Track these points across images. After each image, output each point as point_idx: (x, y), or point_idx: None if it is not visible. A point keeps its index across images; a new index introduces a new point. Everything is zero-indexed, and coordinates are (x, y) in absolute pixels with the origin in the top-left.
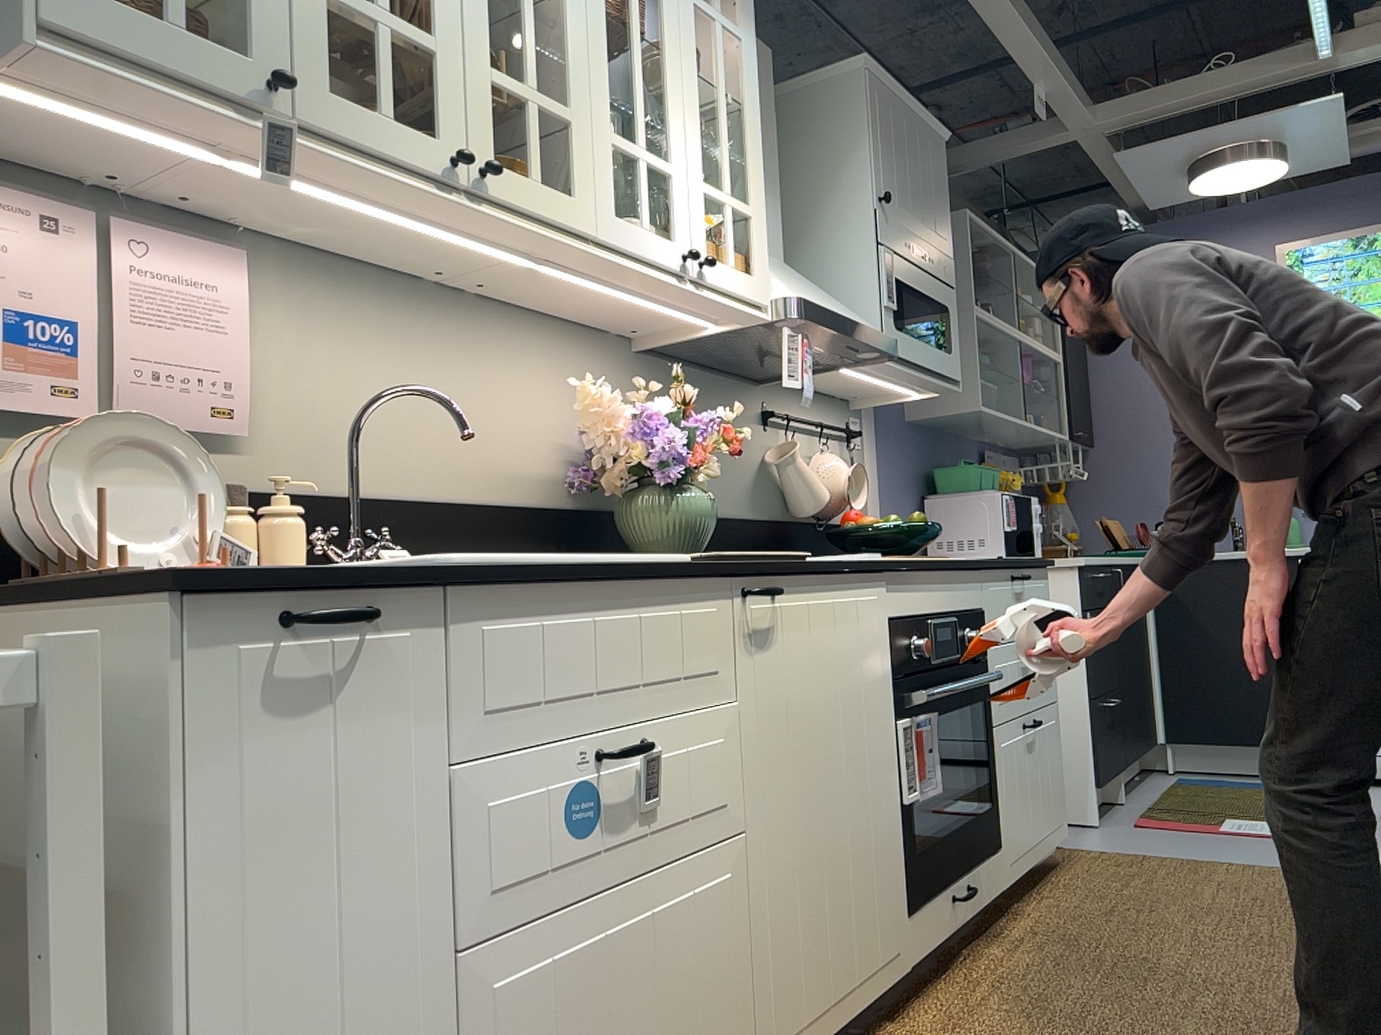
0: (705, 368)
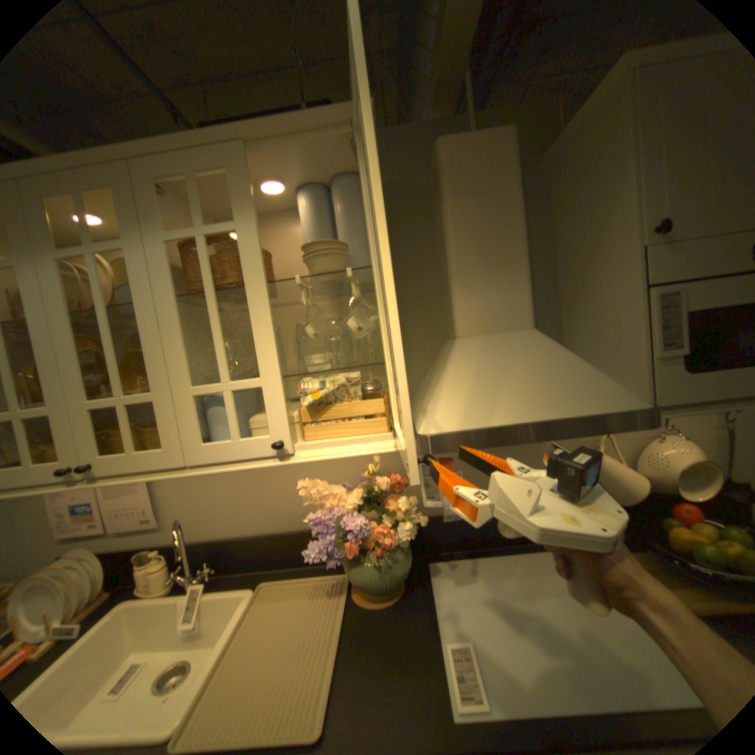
0: None
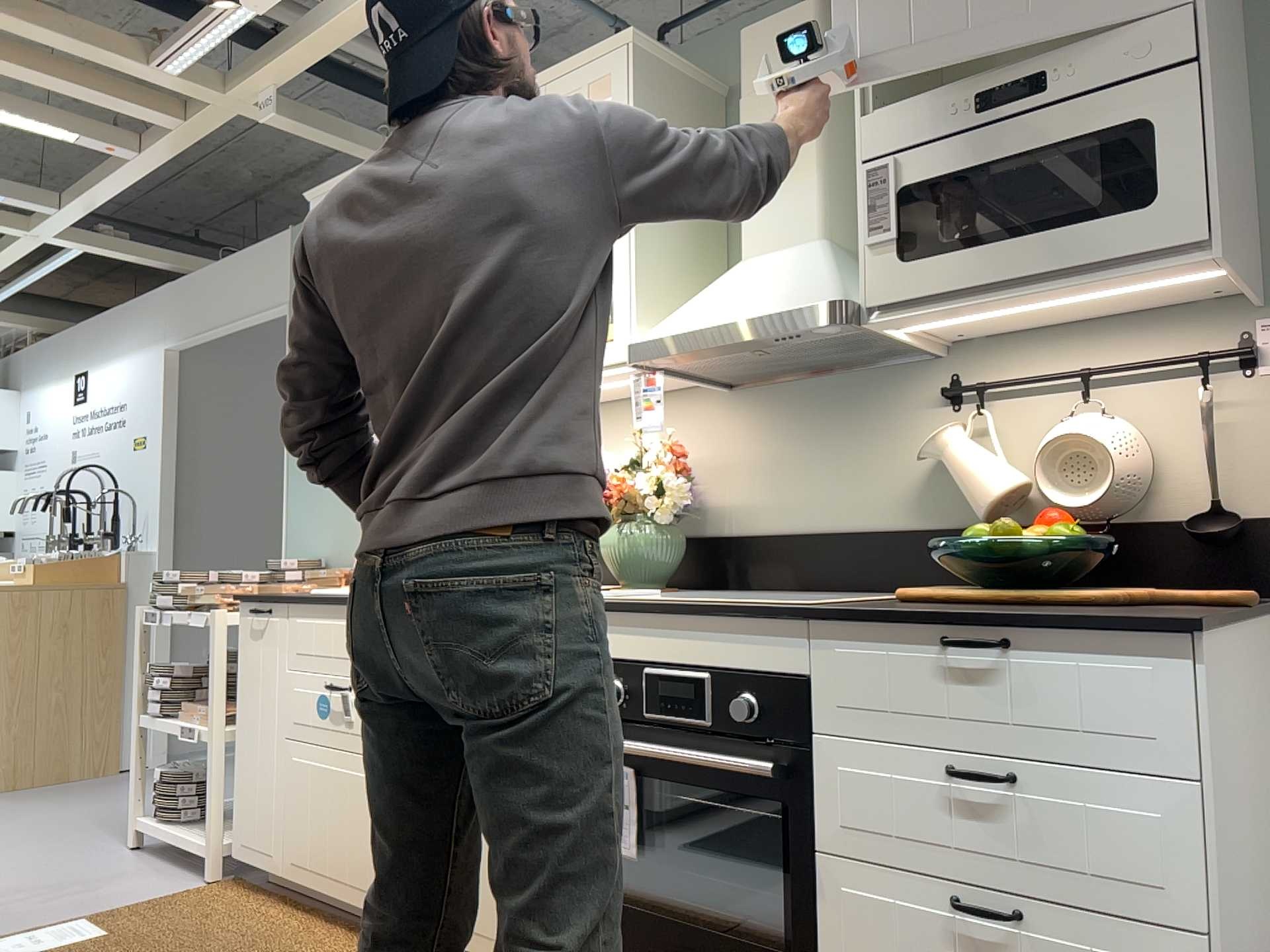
0: (819, 374)
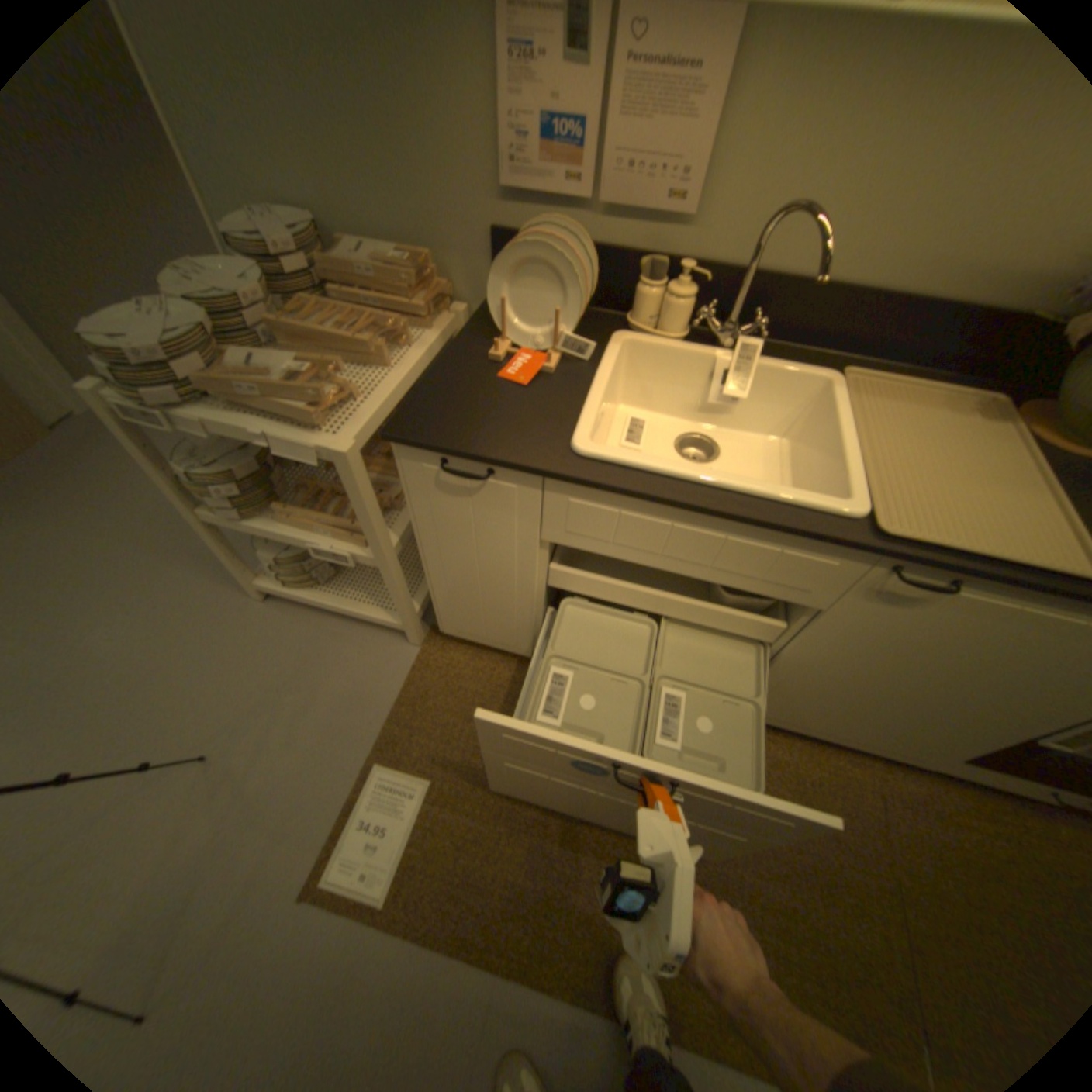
0: None
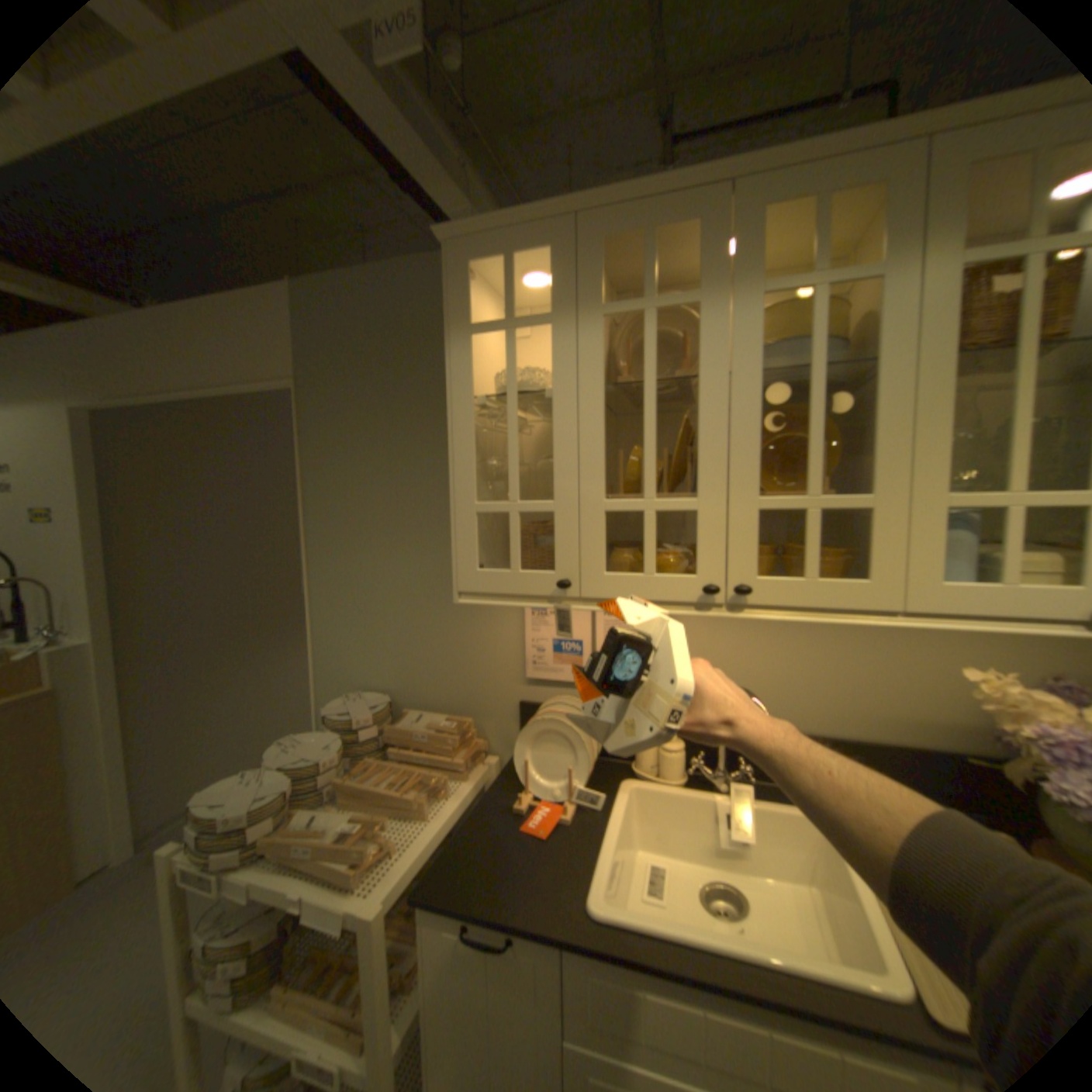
0: None
